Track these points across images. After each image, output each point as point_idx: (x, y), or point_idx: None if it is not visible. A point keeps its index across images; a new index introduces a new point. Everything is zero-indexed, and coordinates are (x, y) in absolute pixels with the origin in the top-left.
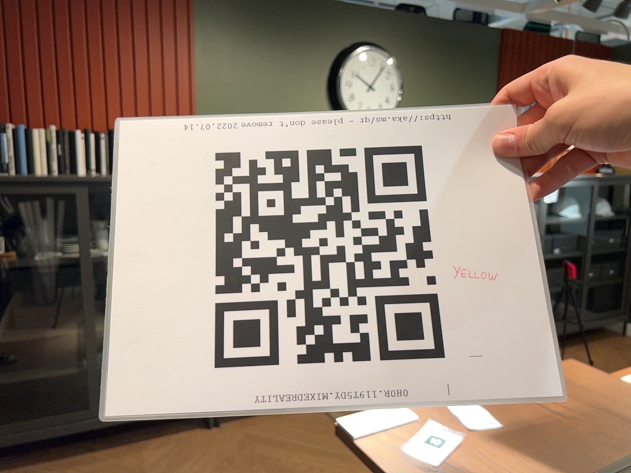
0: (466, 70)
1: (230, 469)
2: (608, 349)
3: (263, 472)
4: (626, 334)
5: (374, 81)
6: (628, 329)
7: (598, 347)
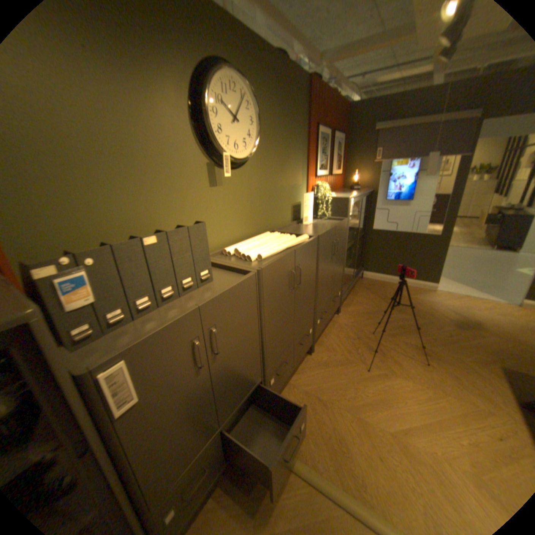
0: (293, 108)
1: None
2: (363, 290)
3: None
4: (360, 276)
5: (236, 109)
6: (361, 273)
7: (358, 290)
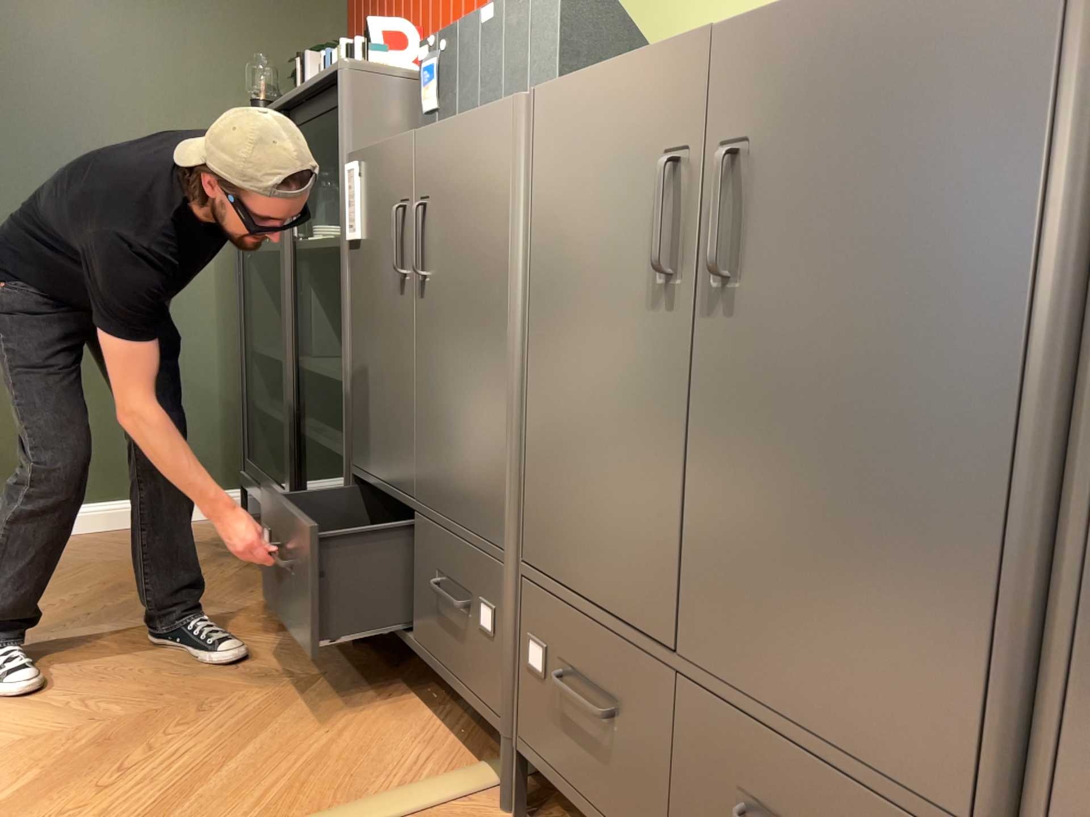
0: None
1: (187, 674)
2: None
3: (155, 709)
4: None
5: None
6: None
7: None
